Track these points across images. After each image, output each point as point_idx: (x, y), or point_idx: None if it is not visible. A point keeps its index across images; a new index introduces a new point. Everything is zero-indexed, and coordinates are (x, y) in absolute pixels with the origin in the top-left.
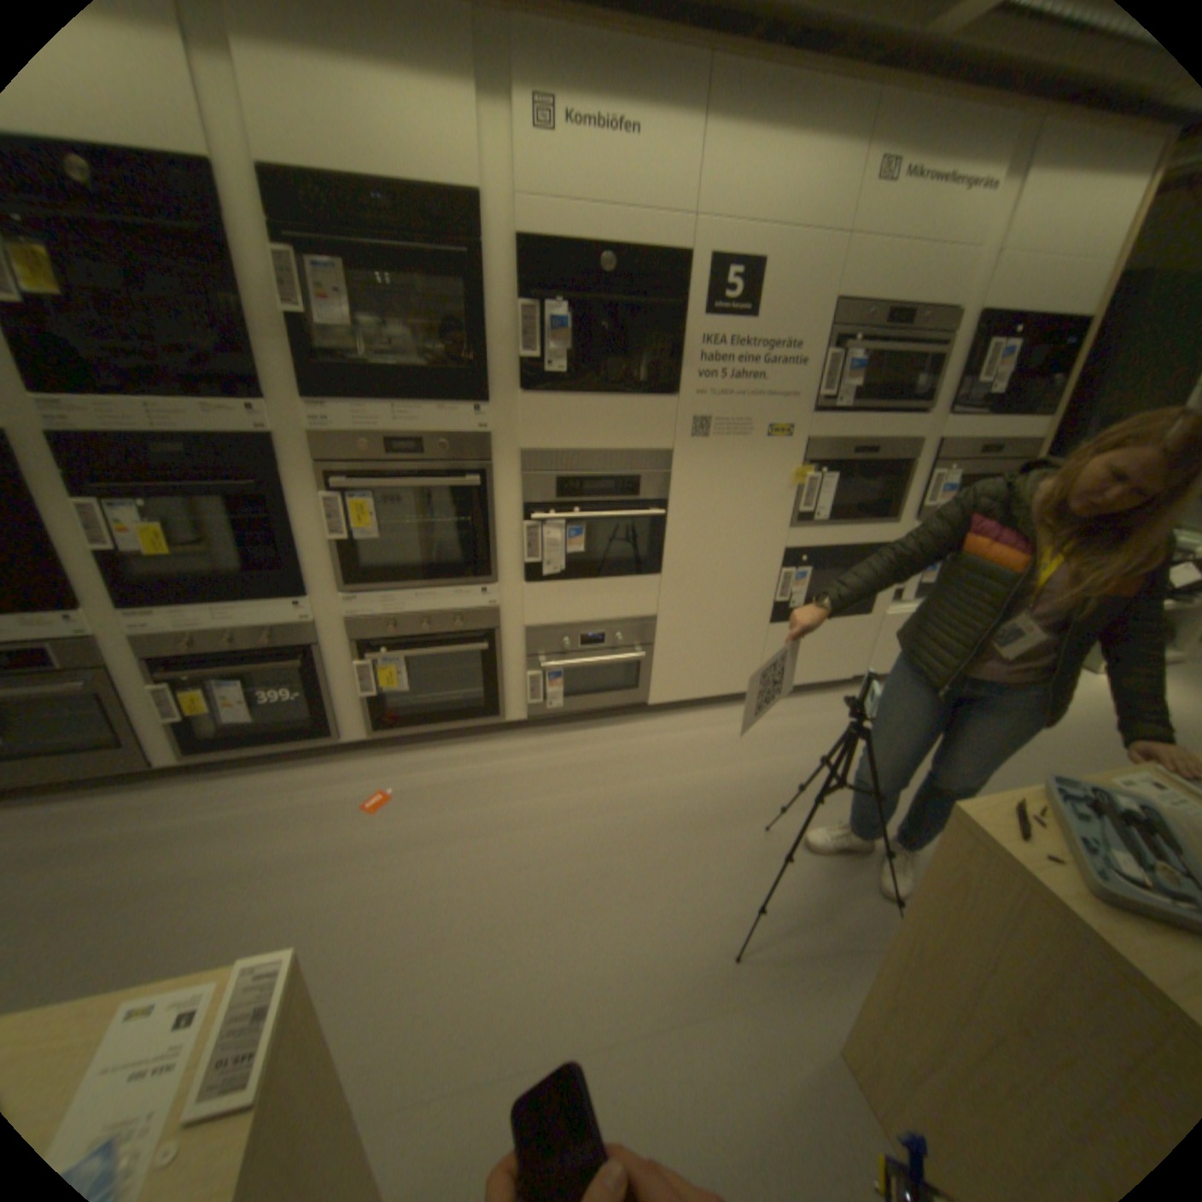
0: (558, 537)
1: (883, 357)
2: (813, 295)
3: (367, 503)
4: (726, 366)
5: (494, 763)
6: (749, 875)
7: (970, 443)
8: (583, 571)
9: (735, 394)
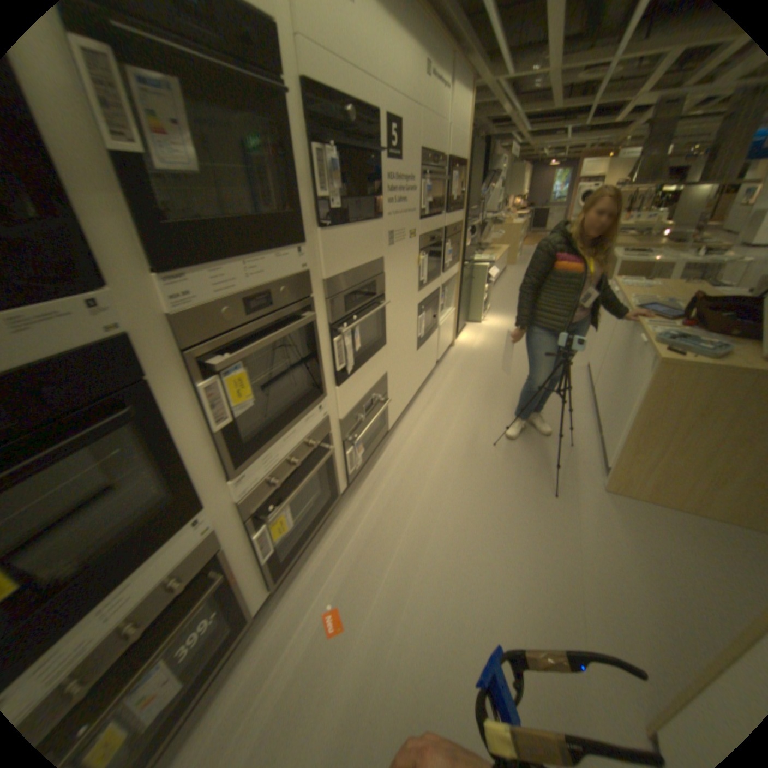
0: (349, 341)
1: (431, 185)
2: (415, 146)
3: (242, 371)
4: (395, 194)
5: (355, 527)
6: (511, 467)
7: (449, 228)
8: (359, 360)
9: (399, 213)
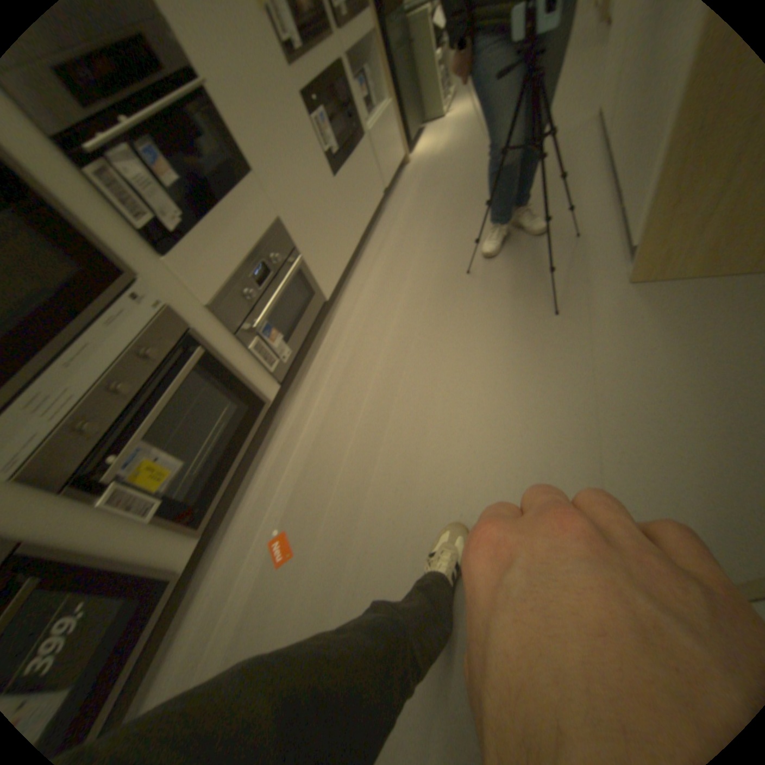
0: (138, 165)
1: None
2: None
3: None
4: None
5: (304, 426)
6: (496, 286)
7: None
8: (196, 198)
9: None
